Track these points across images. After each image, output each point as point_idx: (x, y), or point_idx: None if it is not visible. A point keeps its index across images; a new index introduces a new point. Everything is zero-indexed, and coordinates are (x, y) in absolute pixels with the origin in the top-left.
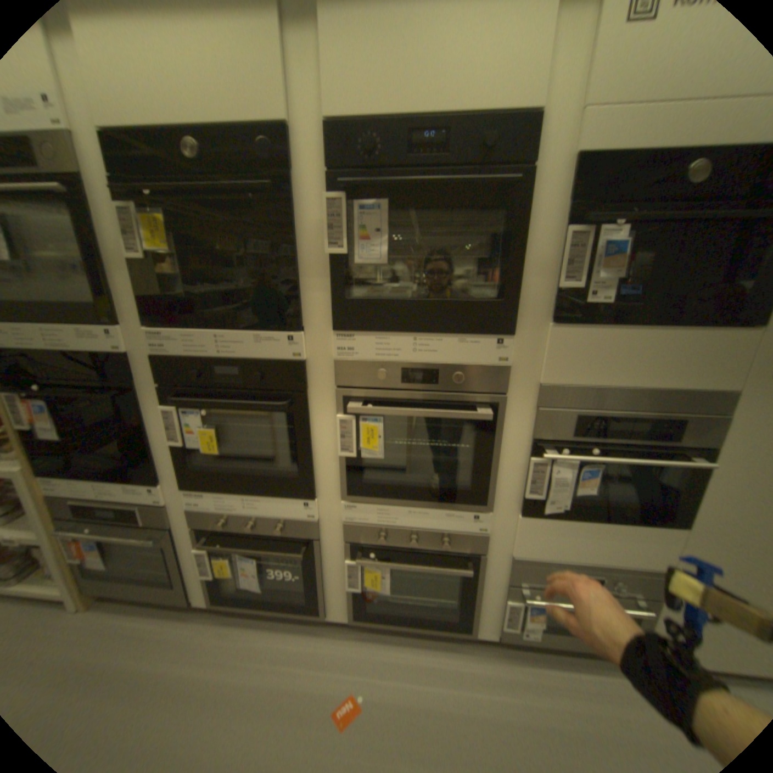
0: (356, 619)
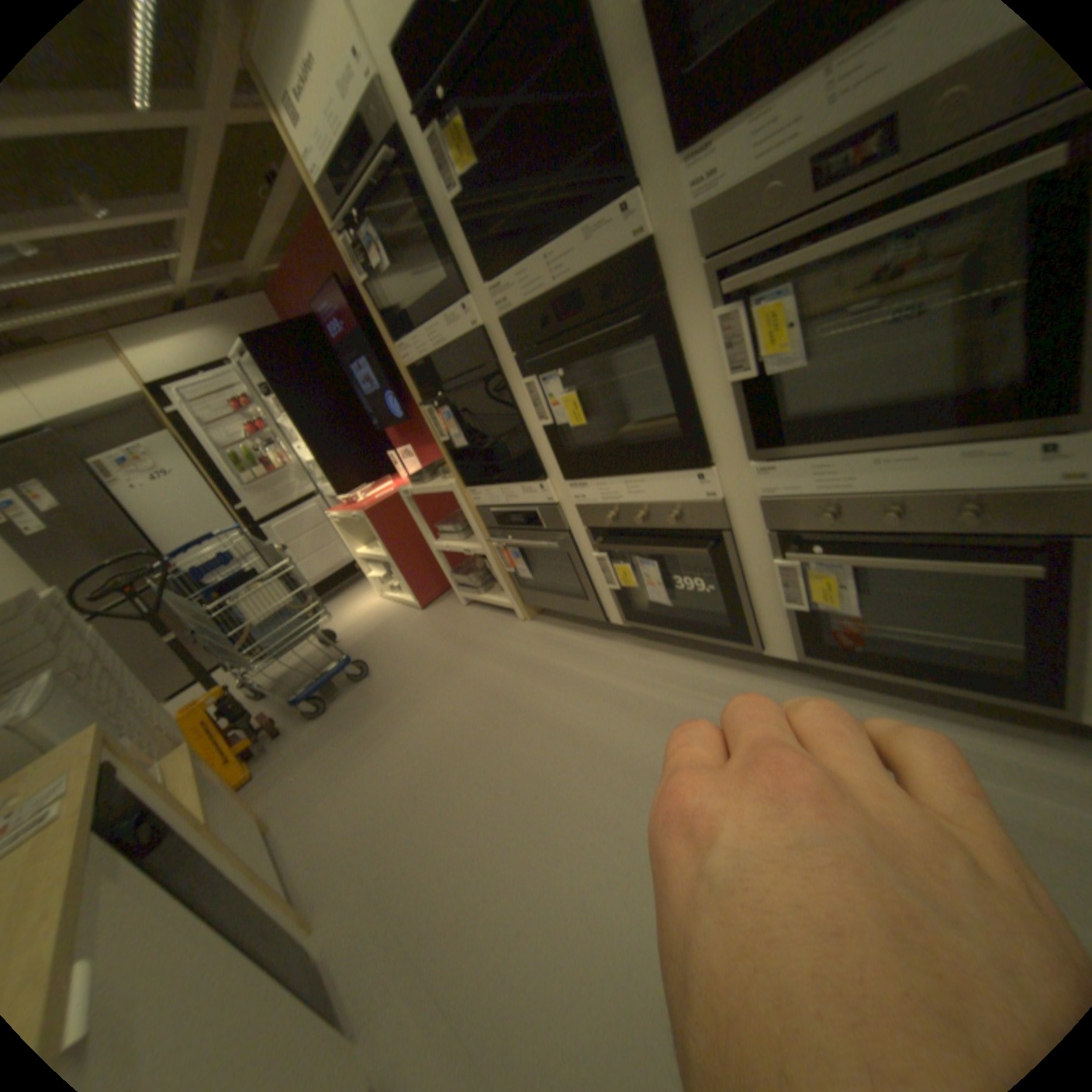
0: (811, 652)
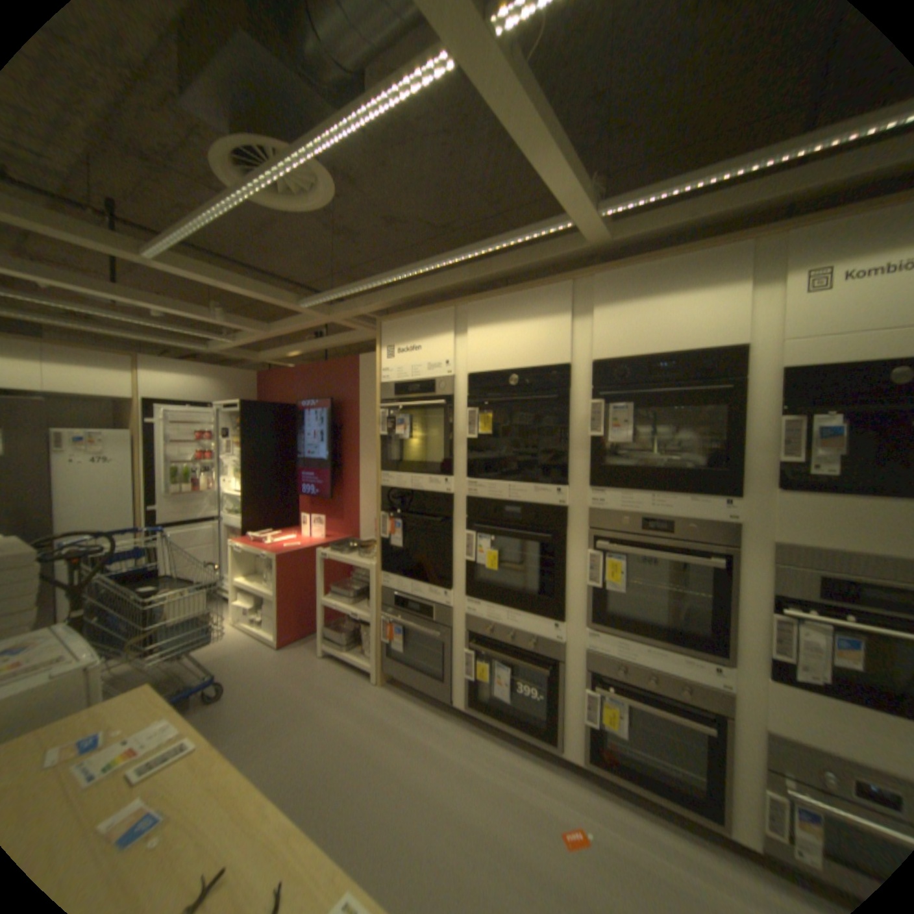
0: (594, 765)
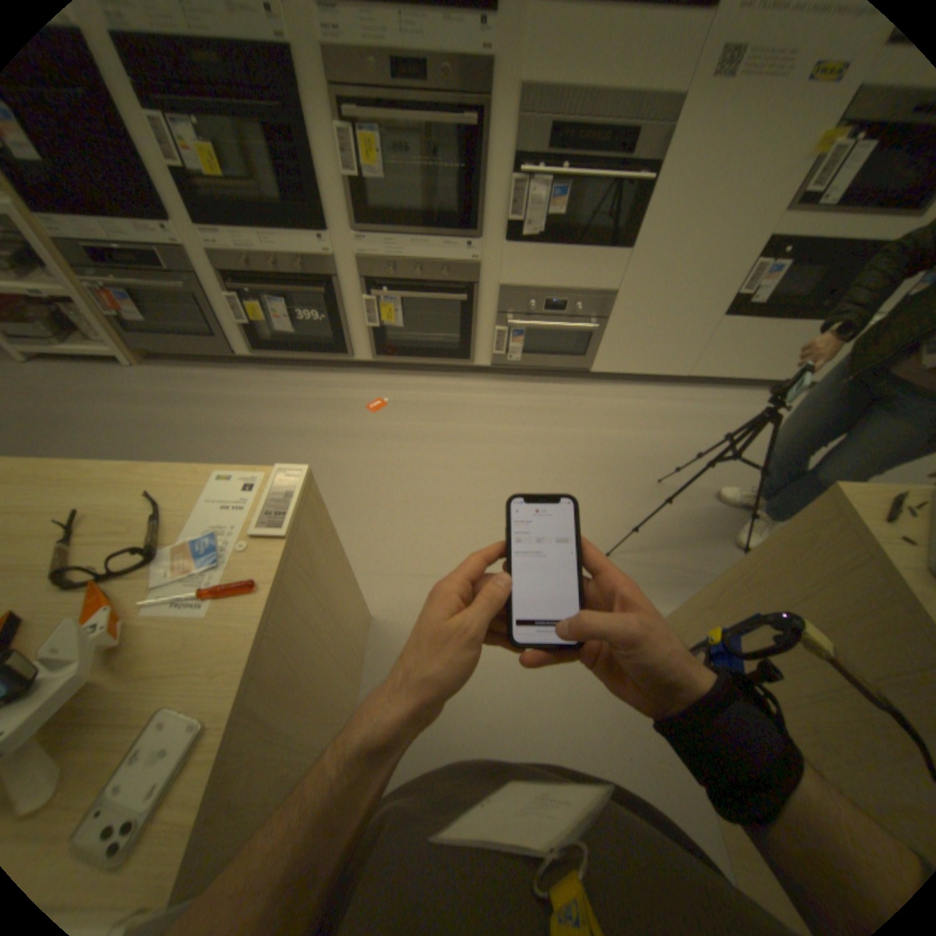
0: (378, 355)
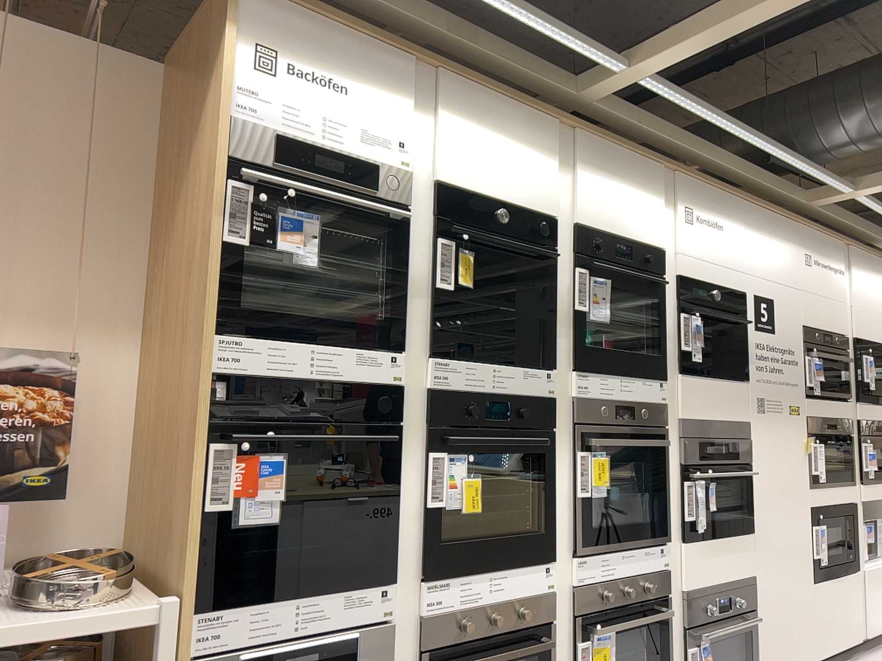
0: None
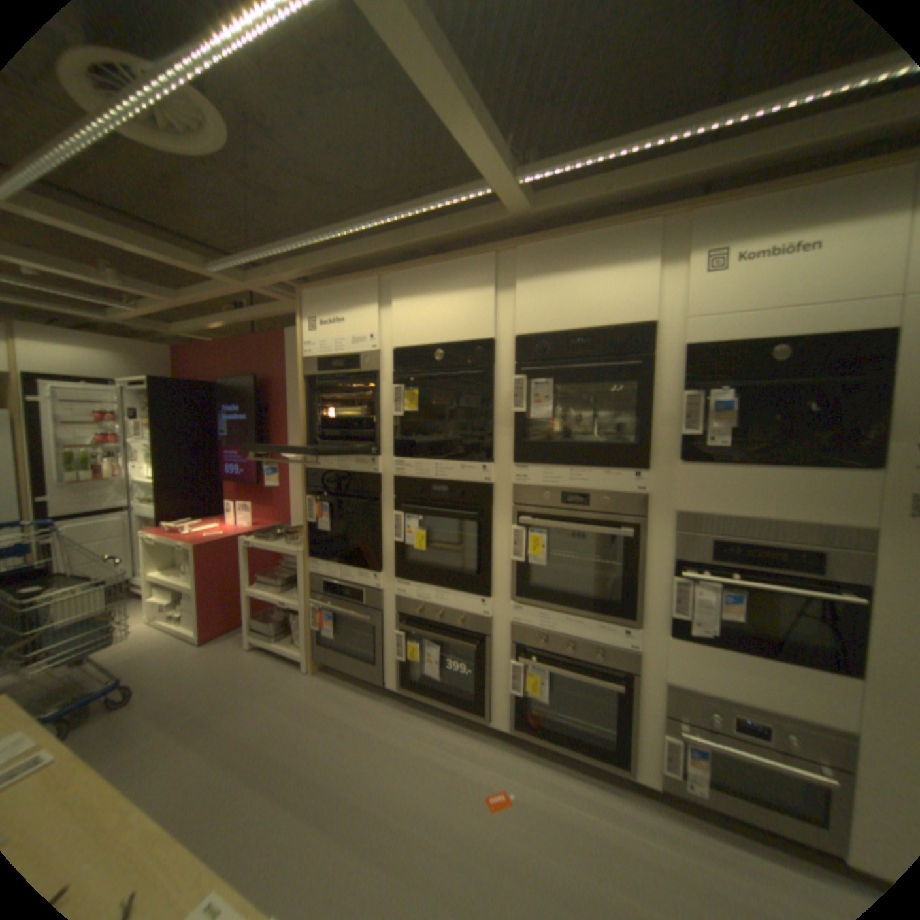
0: (517, 729)
